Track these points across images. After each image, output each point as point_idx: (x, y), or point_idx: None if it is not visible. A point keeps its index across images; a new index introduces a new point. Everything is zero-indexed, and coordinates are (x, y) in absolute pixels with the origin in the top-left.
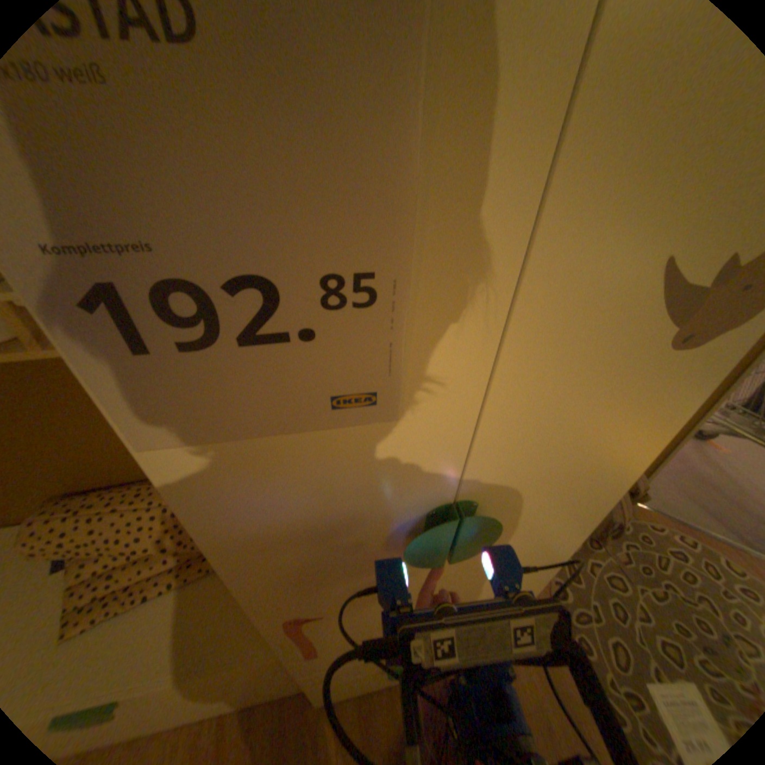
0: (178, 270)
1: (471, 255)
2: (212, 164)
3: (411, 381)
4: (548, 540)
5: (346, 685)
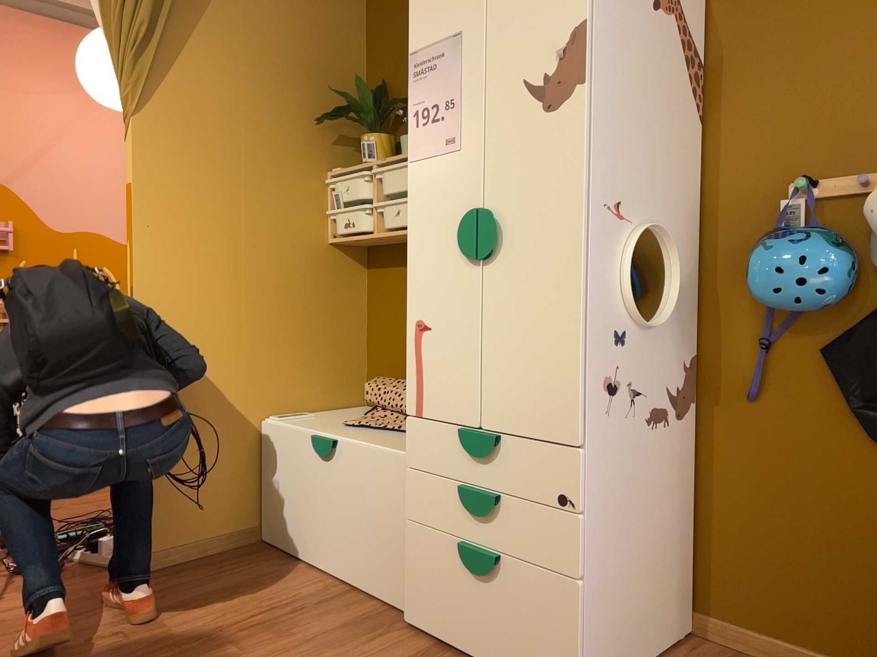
0: (425, 106)
1: (472, 92)
2: (433, 85)
3: (462, 133)
4: (549, 284)
5: (431, 558)
